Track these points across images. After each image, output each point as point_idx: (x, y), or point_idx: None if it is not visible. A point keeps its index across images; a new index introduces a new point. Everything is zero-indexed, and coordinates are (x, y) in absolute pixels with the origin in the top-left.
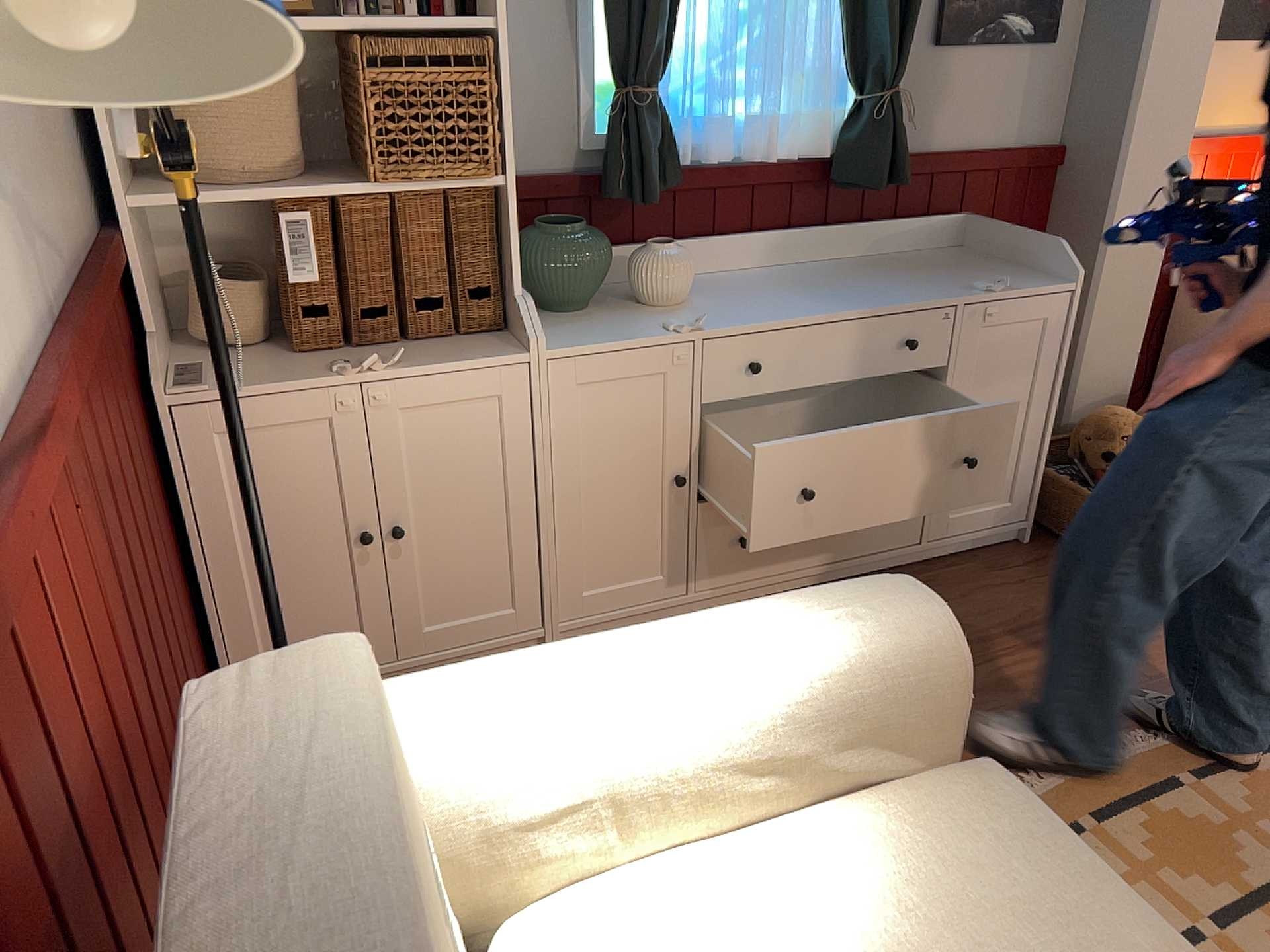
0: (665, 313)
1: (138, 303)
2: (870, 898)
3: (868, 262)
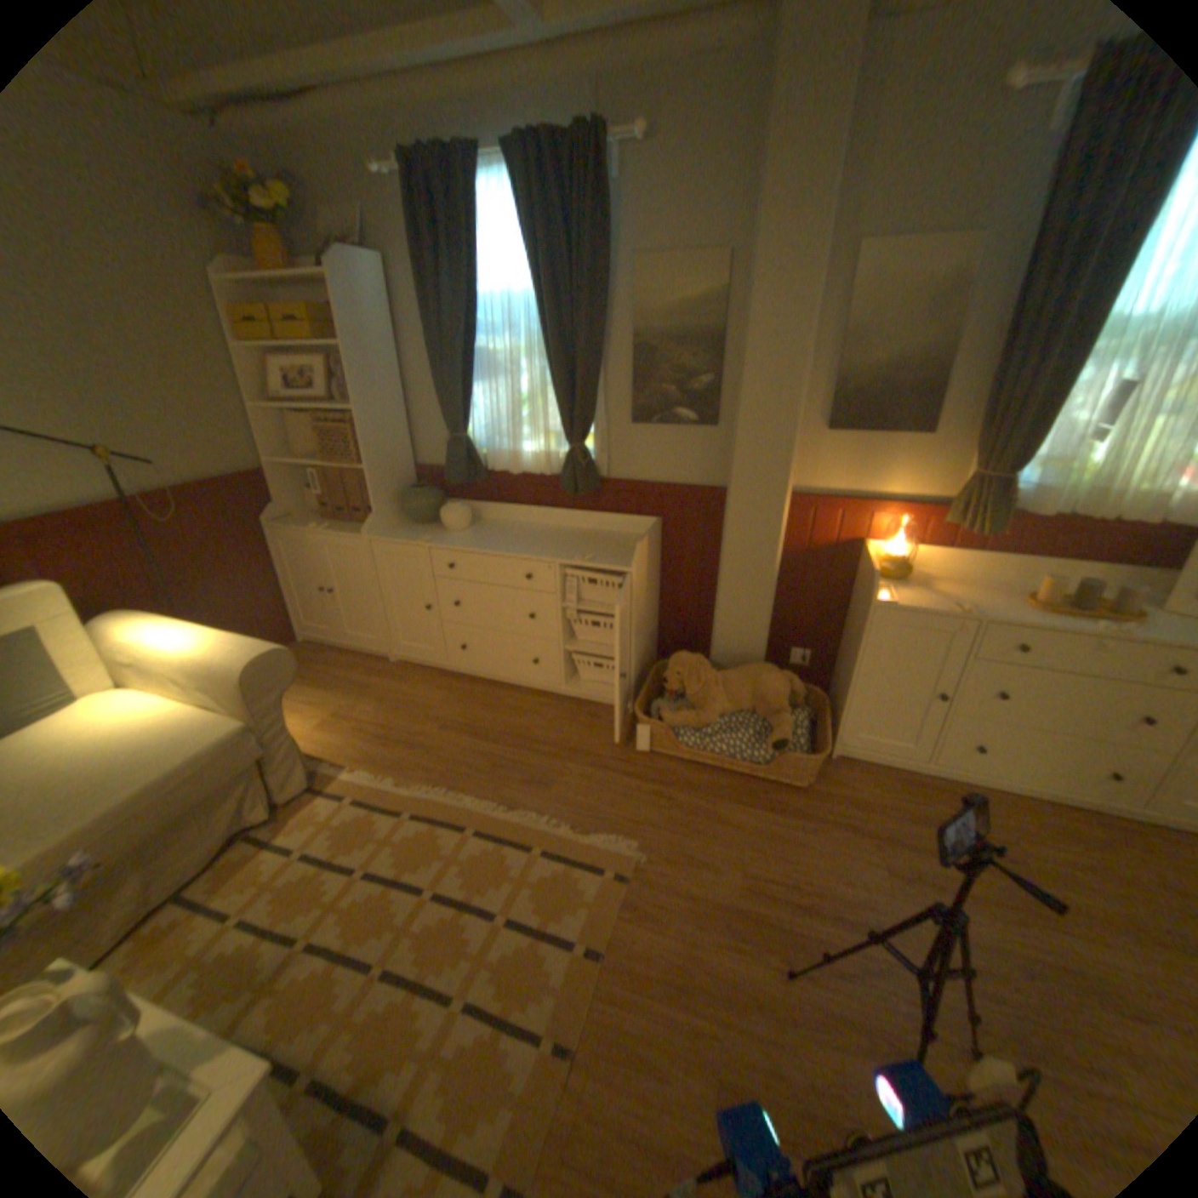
0: (441, 534)
1: (270, 492)
2: (142, 729)
3: (585, 534)
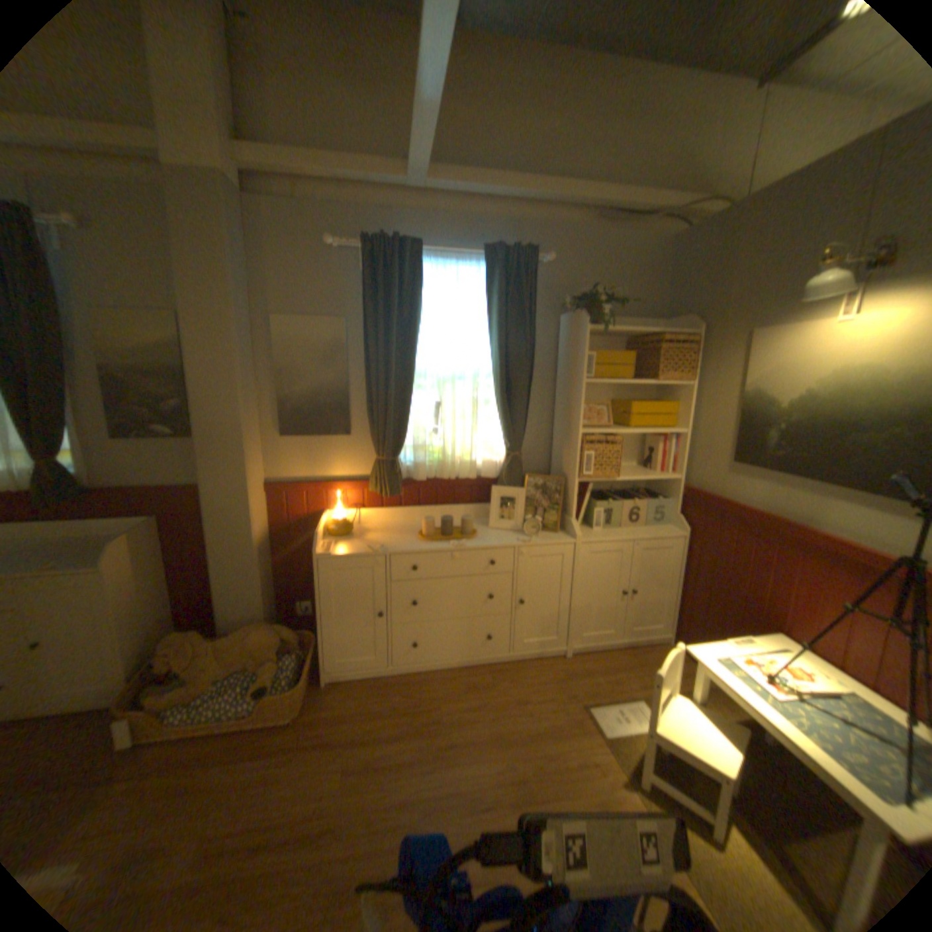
0: None
1: None
2: None
3: (71, 541)
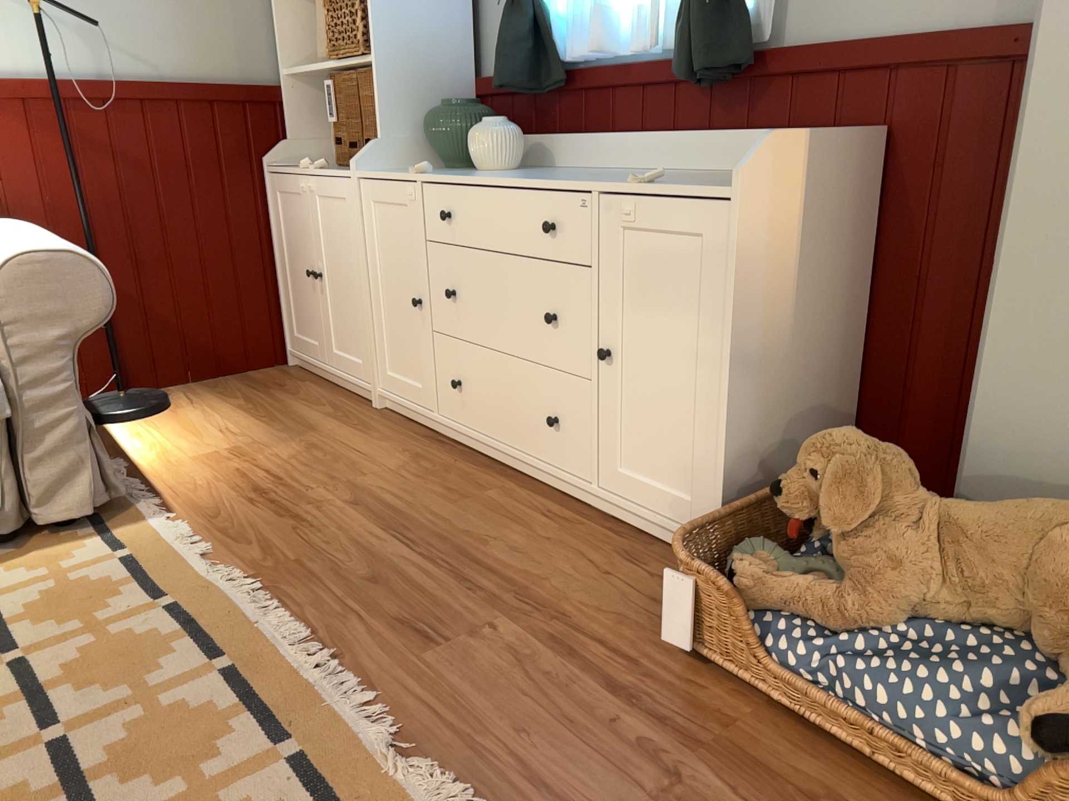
0: (461, 172)
1: (287, 126)
2: None
3: (712, 174)
